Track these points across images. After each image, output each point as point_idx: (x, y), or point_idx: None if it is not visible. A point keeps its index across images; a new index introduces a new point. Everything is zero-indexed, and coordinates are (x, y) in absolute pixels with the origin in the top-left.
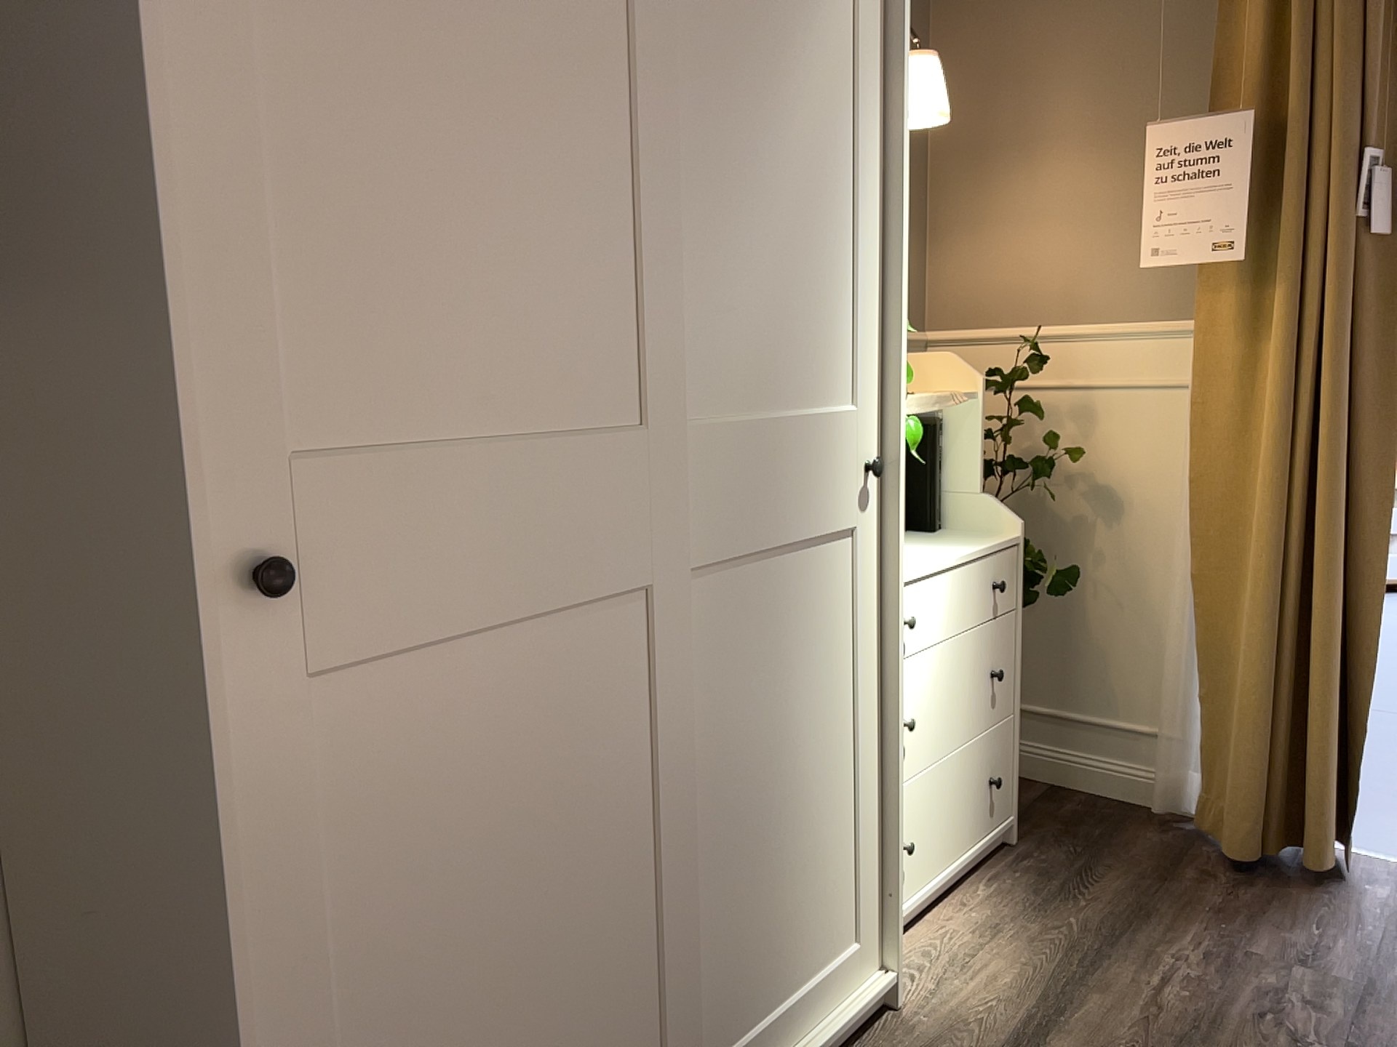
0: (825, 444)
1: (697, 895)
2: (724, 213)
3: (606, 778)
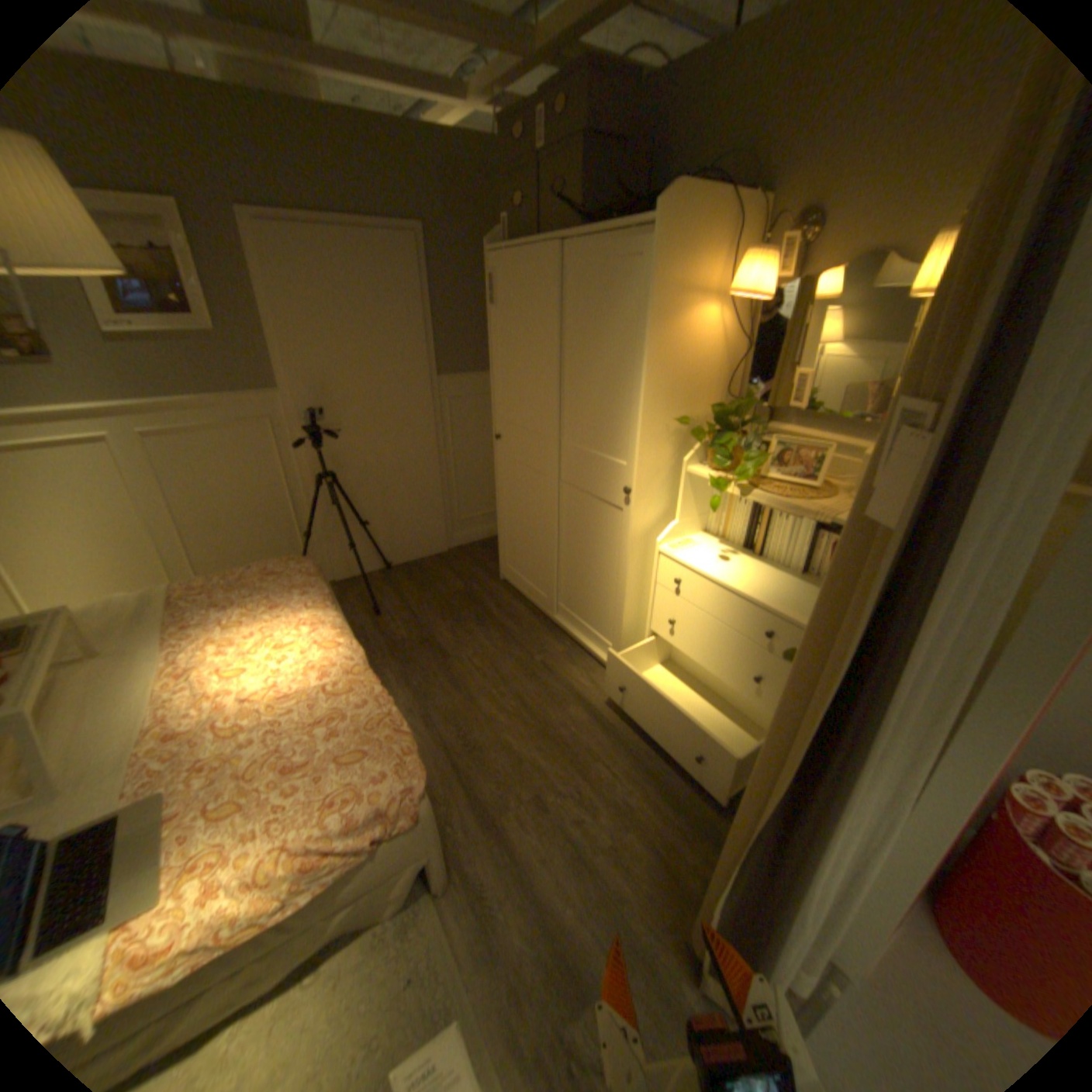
0: (612, 470)
1: (558, 568)
2: (578, 374)
3: (536, 513)
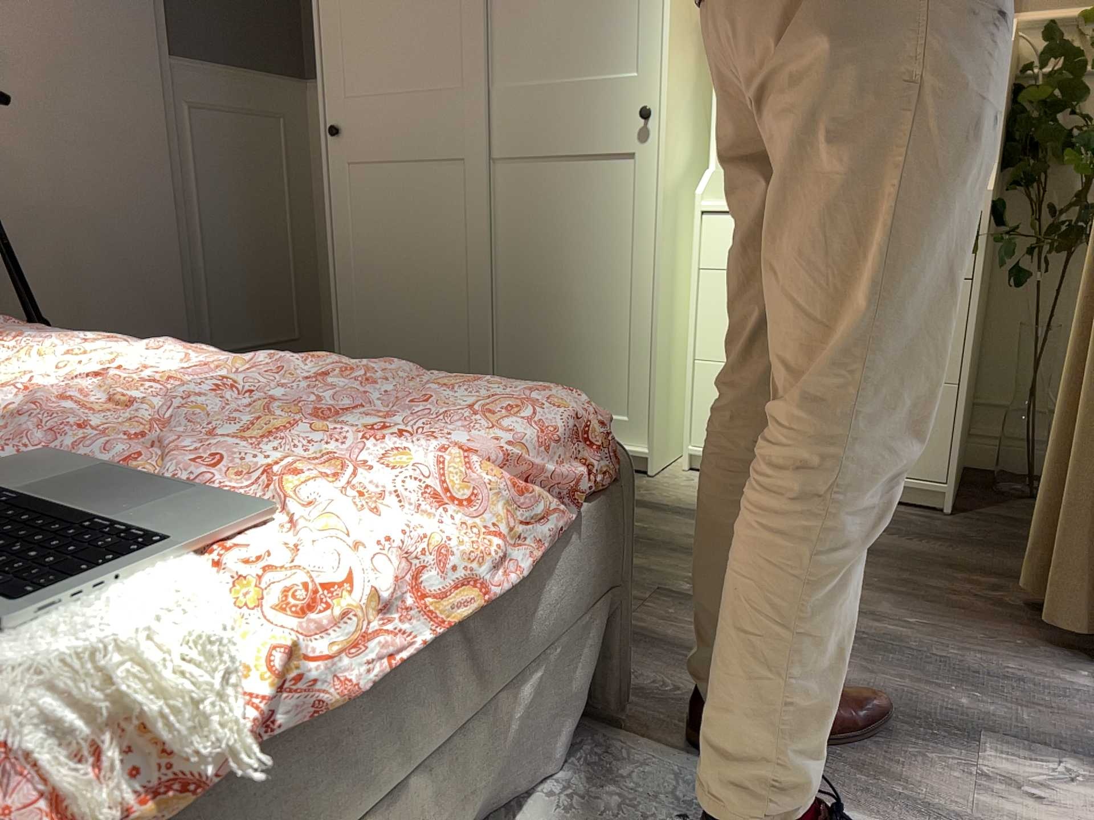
0: (607, 94)
1: (493, 328)
2: None
3: (435, 242)
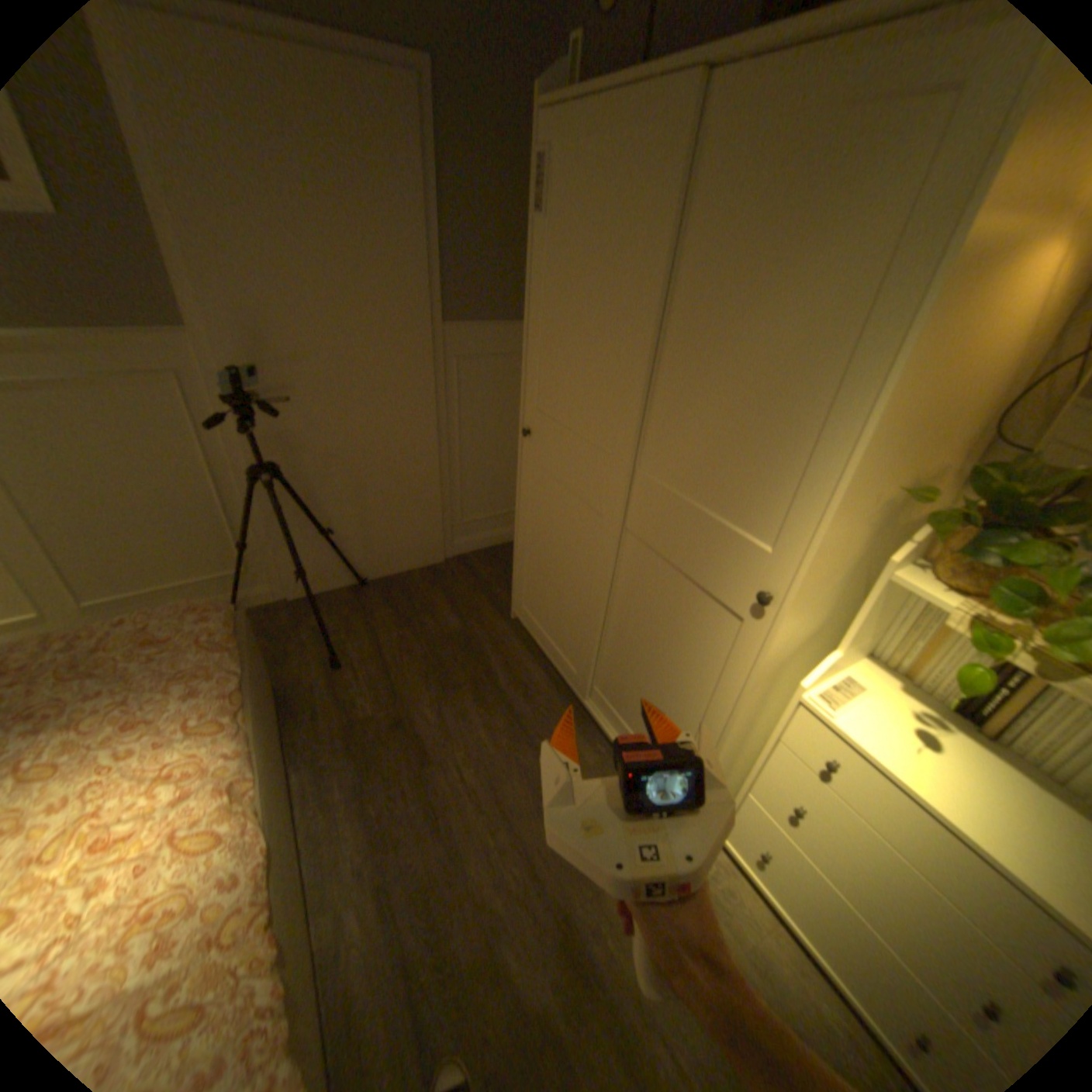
0: (736, 550)
1: (600, 645)
2: (693, 362)
3: (574, 560)
